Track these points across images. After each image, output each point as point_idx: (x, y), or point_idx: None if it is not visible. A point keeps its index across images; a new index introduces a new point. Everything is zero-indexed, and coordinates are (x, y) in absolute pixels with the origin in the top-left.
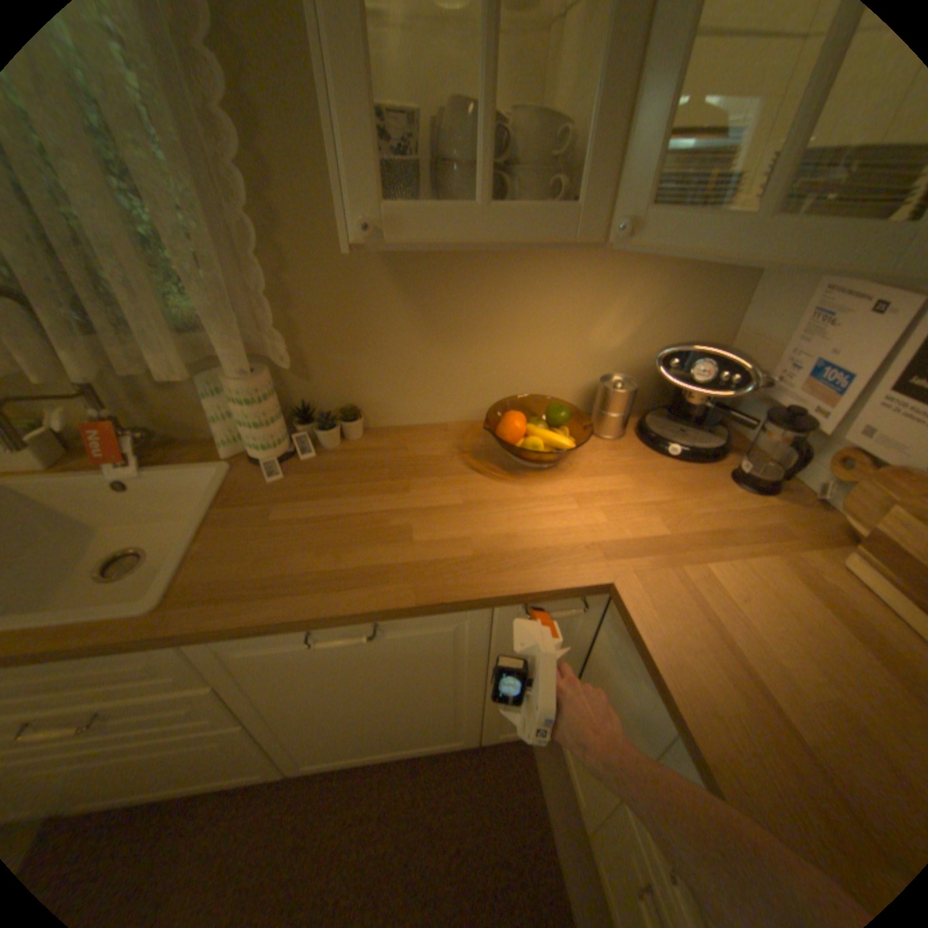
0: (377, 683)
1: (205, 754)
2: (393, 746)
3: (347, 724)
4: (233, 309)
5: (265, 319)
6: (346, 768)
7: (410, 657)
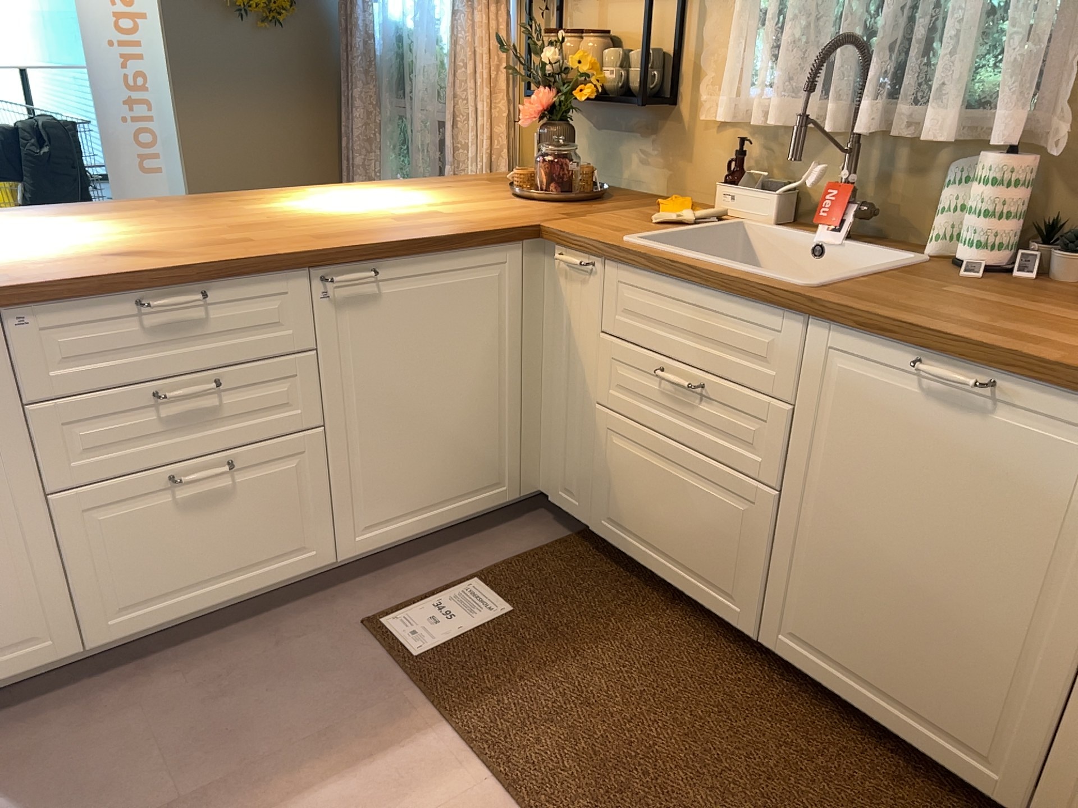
0: (946, 506)
1: (727, 516)
2: (901, 682)
3: (873, 573)
4: (1034, 79)
5: (1063, 107)
6: (823, 685)
7: (1007, 475)
